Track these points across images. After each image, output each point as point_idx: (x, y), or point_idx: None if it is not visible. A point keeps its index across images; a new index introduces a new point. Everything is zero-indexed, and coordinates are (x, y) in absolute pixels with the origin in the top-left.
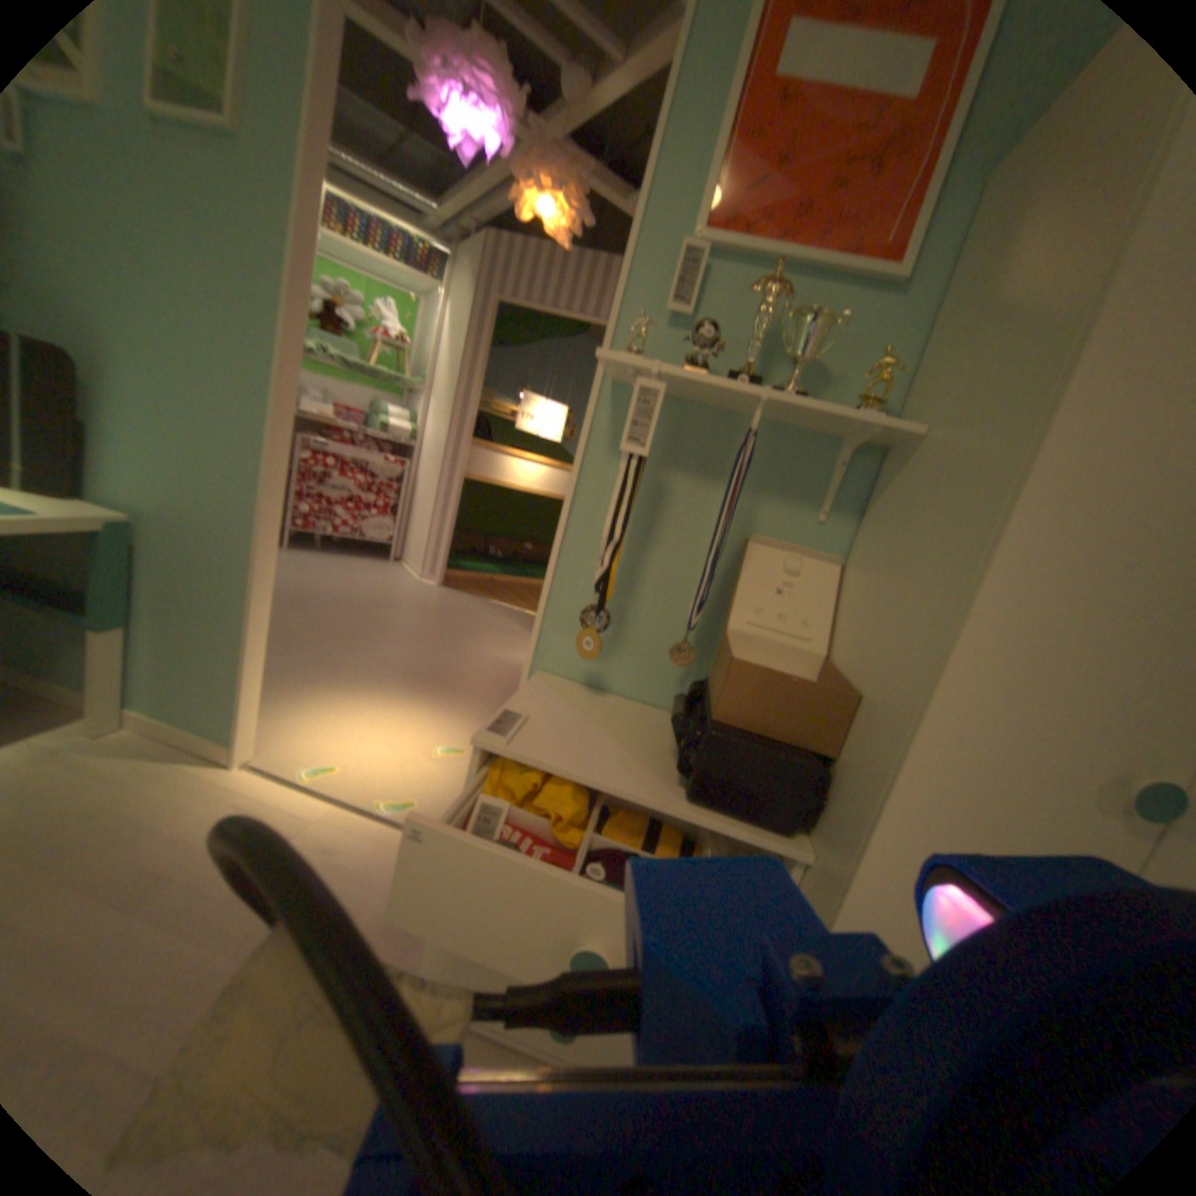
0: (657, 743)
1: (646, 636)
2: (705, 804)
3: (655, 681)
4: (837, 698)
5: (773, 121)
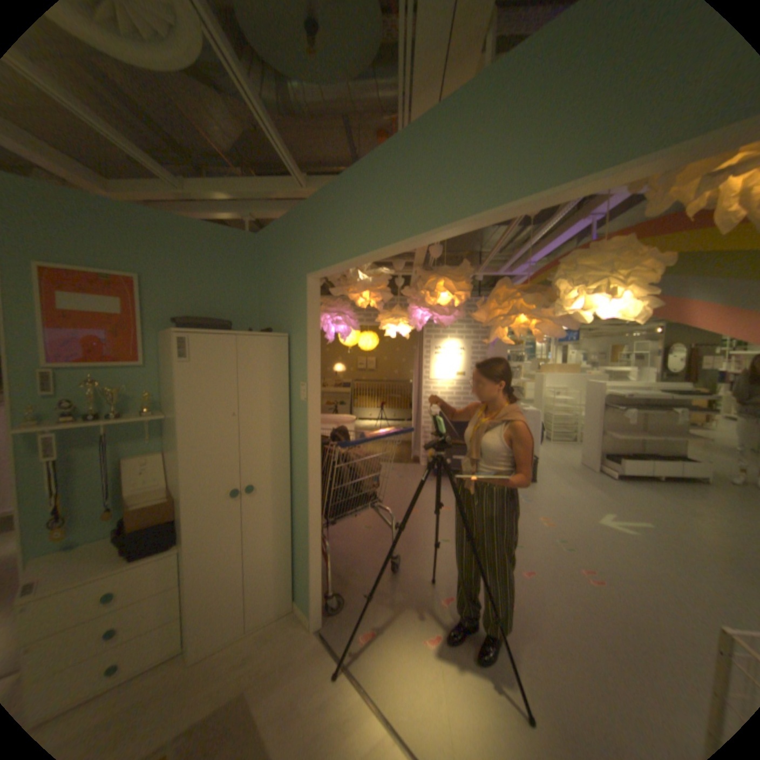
0: (110, 551)
1: (87, 514)
2: (134, 559)
3: (100, 528)
4: (165, 504)
5: (62, 323)
